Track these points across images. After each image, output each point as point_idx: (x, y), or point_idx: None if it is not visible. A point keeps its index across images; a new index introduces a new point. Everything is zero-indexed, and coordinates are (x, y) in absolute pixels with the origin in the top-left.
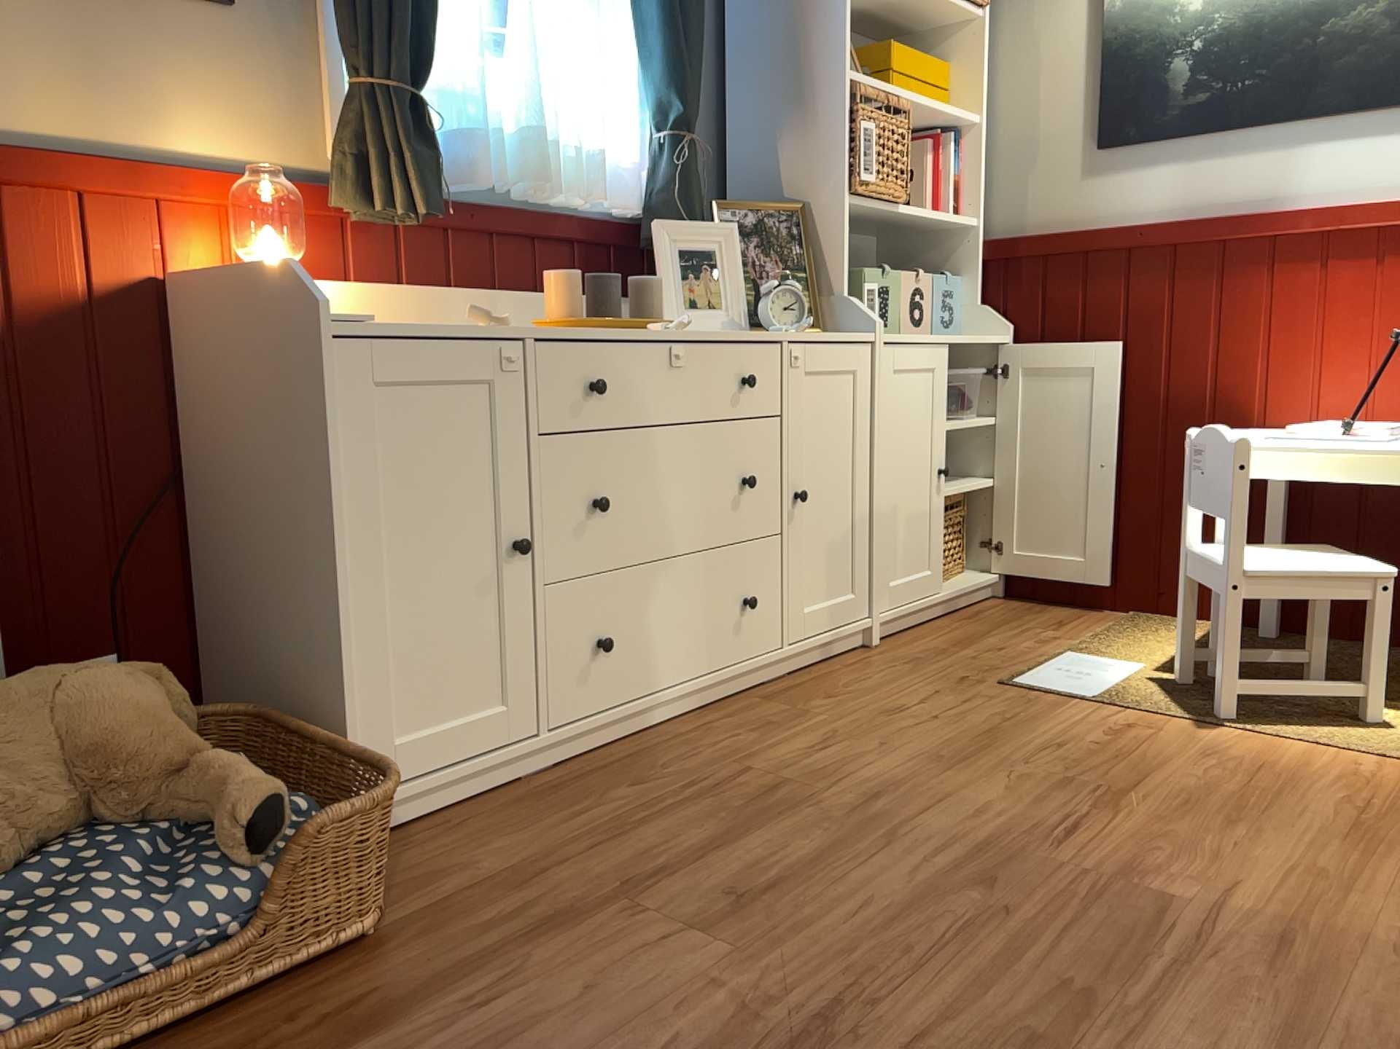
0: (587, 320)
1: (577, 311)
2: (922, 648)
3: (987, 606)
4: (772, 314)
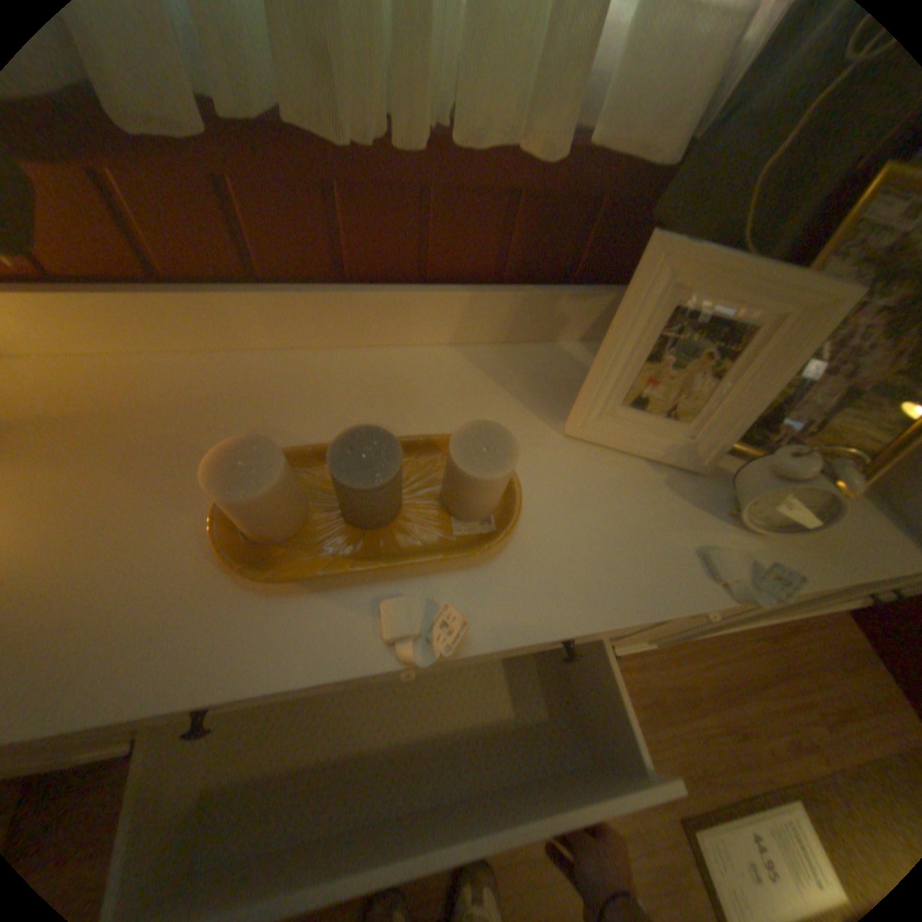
0: (258, 582)
1: (279, 526)
2: (684, 682)
3: (811, 625)
4: (753, 507)
